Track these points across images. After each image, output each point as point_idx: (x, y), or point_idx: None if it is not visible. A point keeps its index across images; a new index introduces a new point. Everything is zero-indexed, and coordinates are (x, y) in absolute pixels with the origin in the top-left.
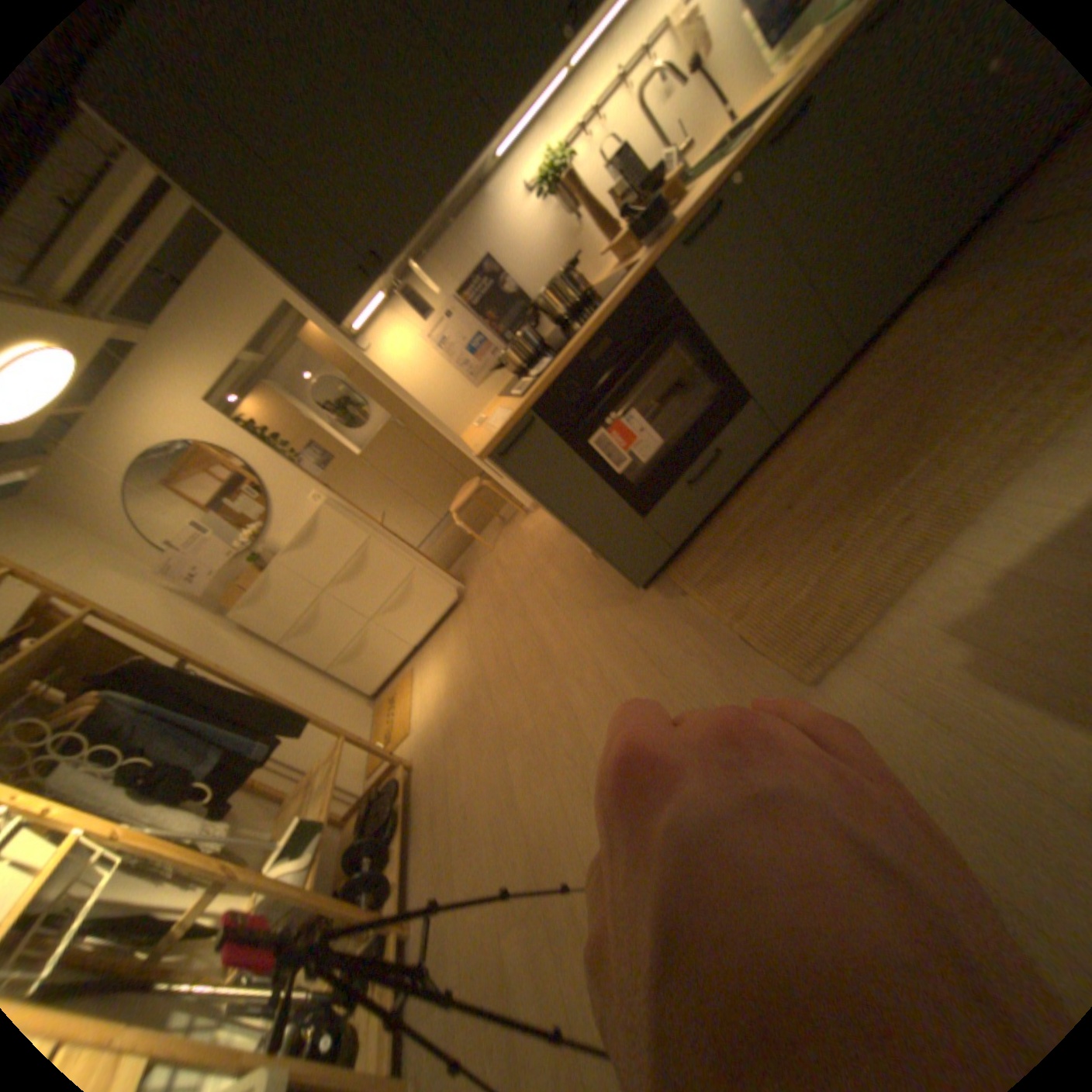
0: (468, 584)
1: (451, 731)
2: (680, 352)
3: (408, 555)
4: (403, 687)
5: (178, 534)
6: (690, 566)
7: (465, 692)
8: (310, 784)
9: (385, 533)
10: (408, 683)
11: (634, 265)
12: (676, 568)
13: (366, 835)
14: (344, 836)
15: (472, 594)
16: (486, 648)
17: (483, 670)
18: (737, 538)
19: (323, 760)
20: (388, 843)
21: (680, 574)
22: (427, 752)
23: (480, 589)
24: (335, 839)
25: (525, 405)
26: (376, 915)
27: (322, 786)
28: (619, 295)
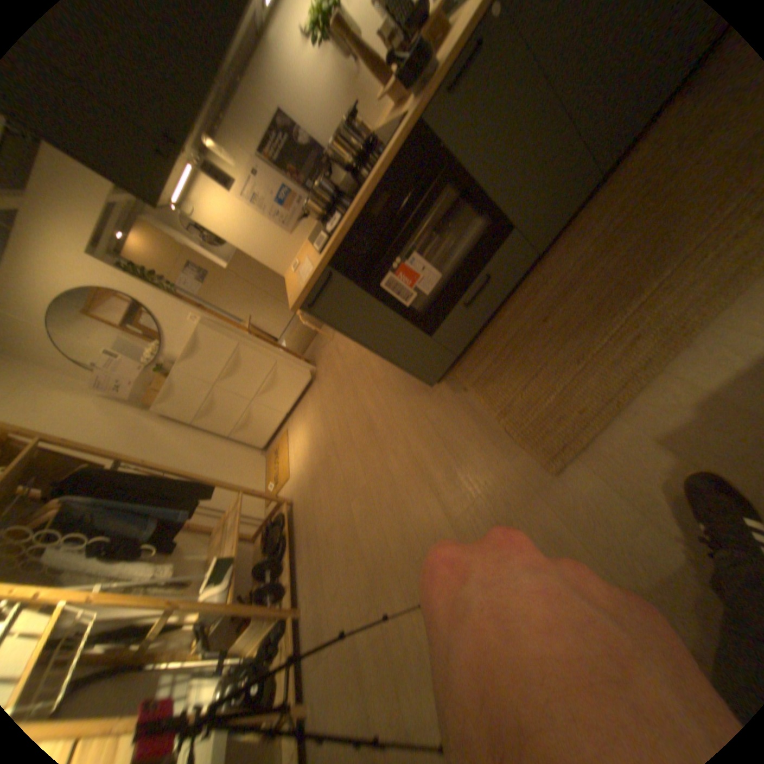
0: (317, 365)
1: (314, 478)
2: (452, 191)
3: (270, 350)
4: (281, 442)
5: (100, 351)
6: (469, 365)
7: (321, 450)
8: (224, 522)
9: (251, 334)
10: (284, 439)
11: (403, 116)
12: (459, 366)
13: (266, 549)
14: (255, 546)
15: (320, 373)
16: (332, 418)
17: (331, 434)
18: (504, 344)
19: (230, 506)
20: (281, 555)
21: (462, 372)
22: (300, 491)
23: (325, 370)
24: (250, 548)
25: (322, 260)
26: (276, 606)
27: (231, 526)
28: (391, 148)
